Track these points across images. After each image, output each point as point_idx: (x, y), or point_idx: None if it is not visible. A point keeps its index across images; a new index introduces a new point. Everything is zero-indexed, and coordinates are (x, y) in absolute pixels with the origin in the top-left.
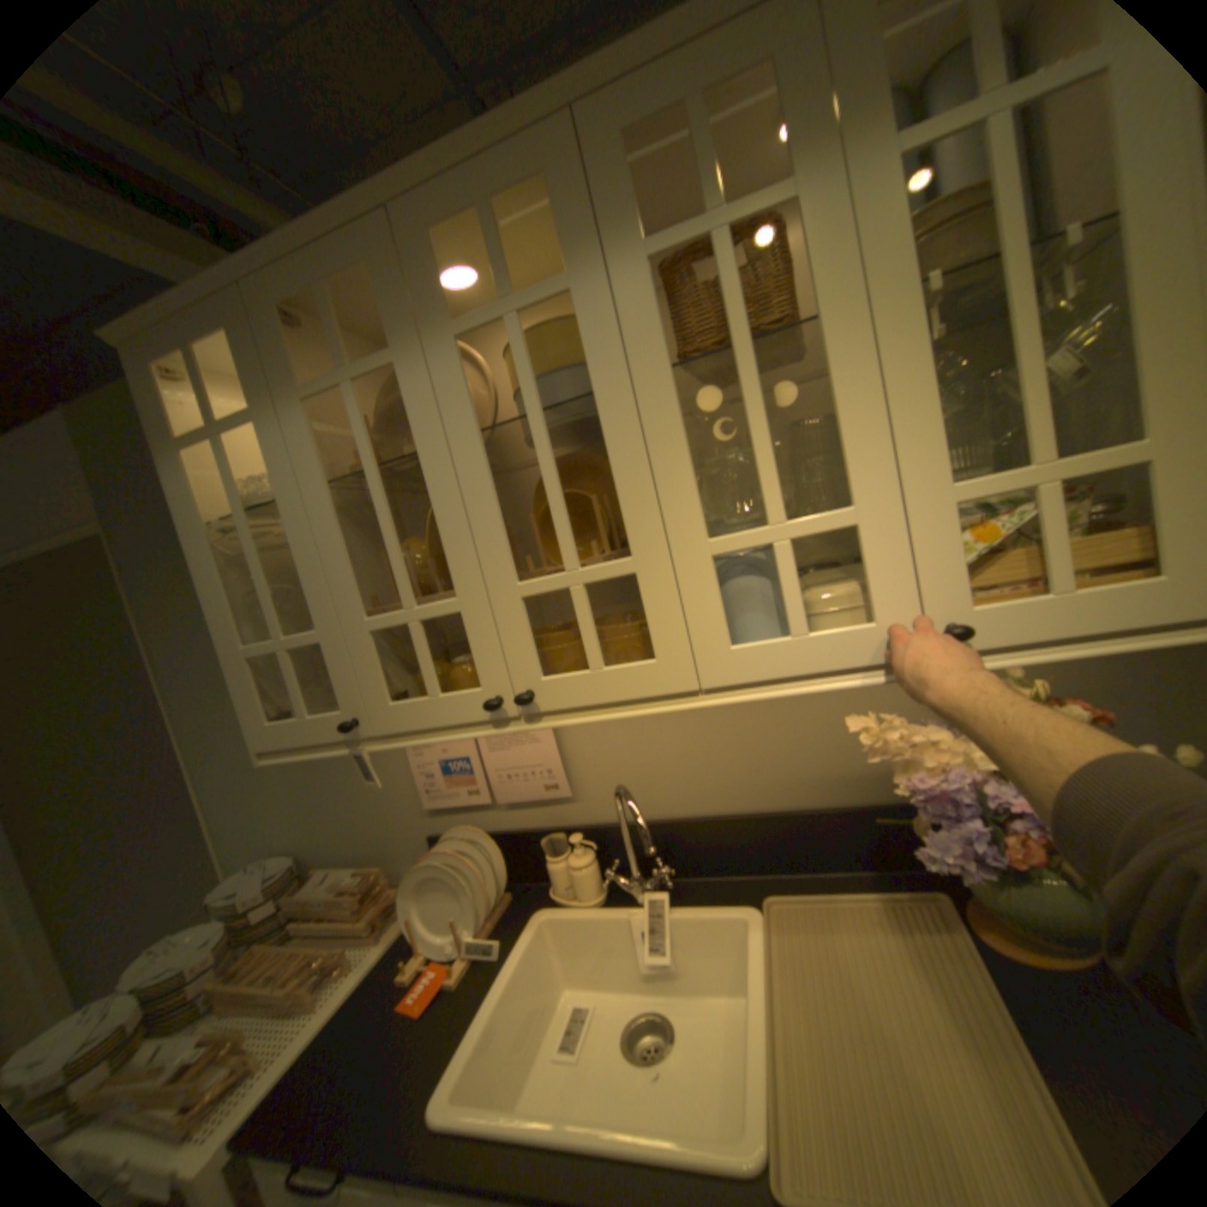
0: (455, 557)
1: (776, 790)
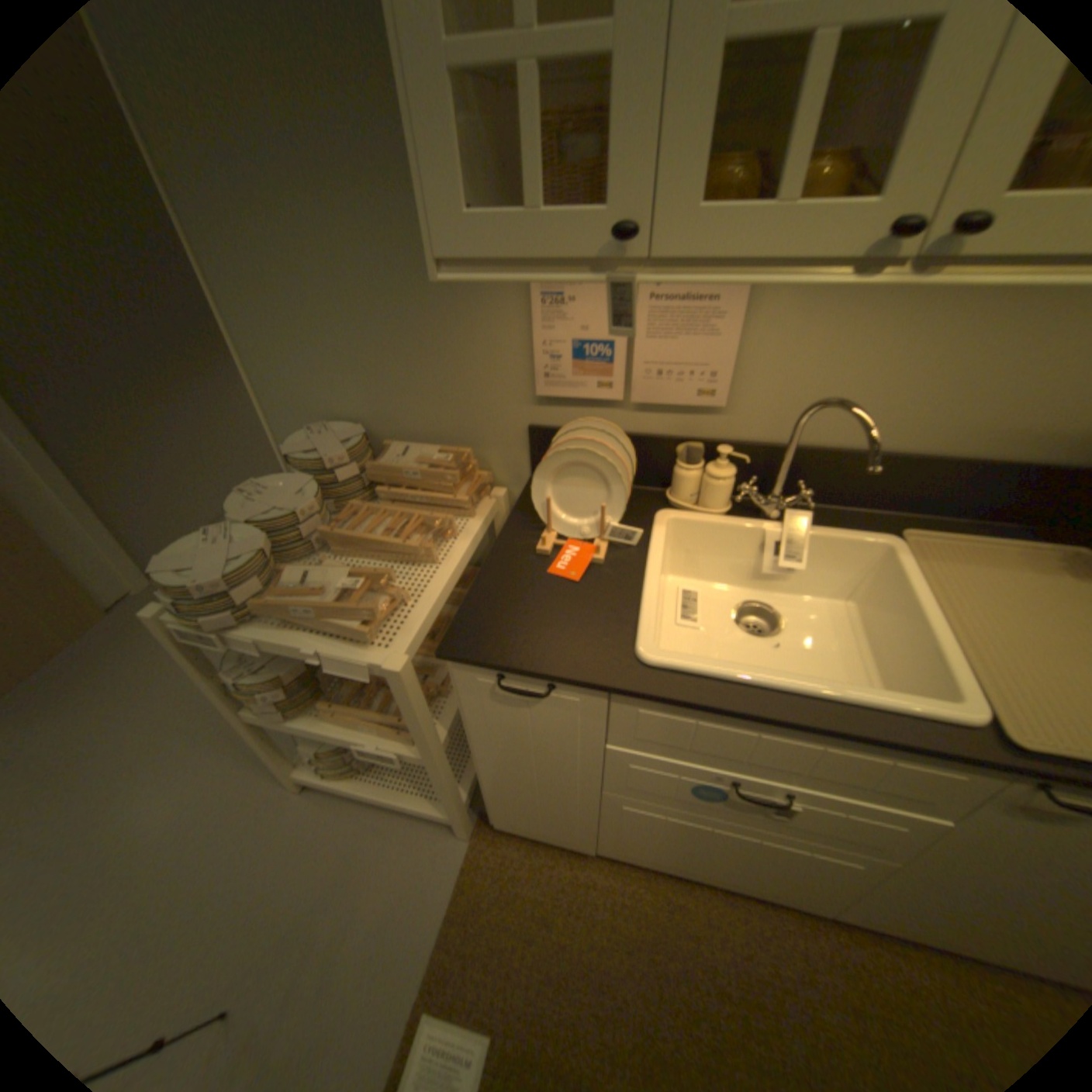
0: None
1: (966, 434)
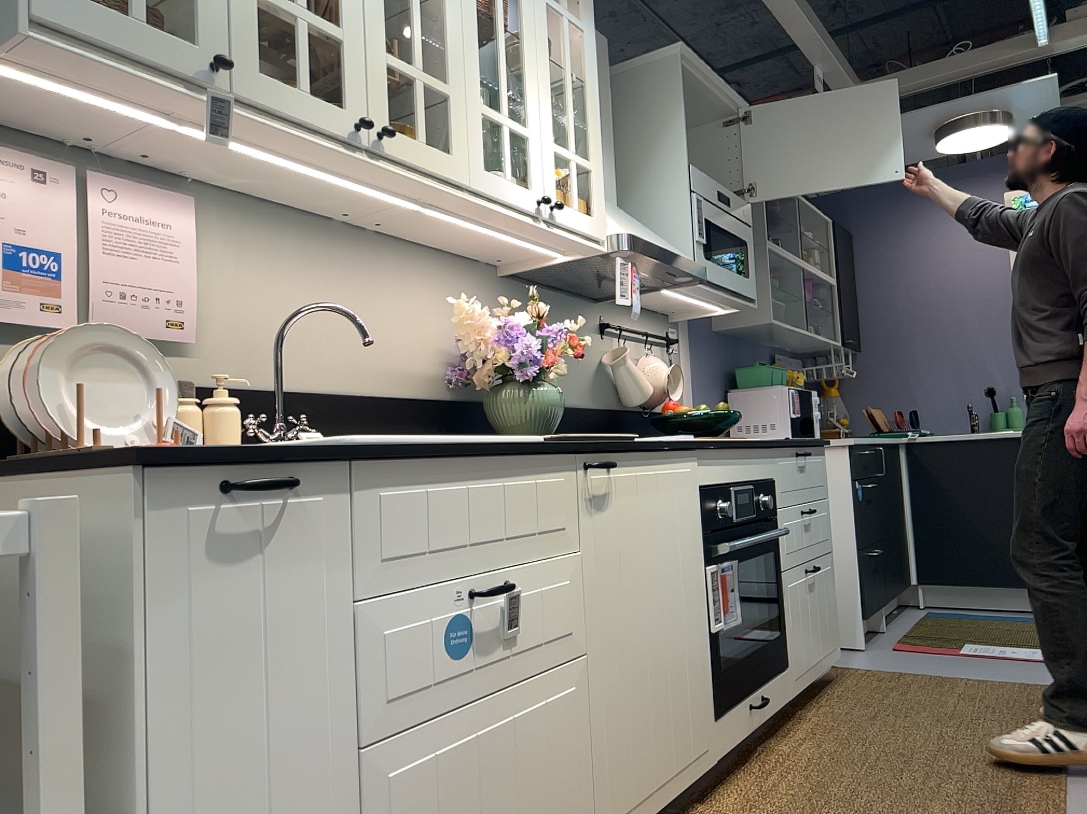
0: (348, 0)
1: (369, 375)
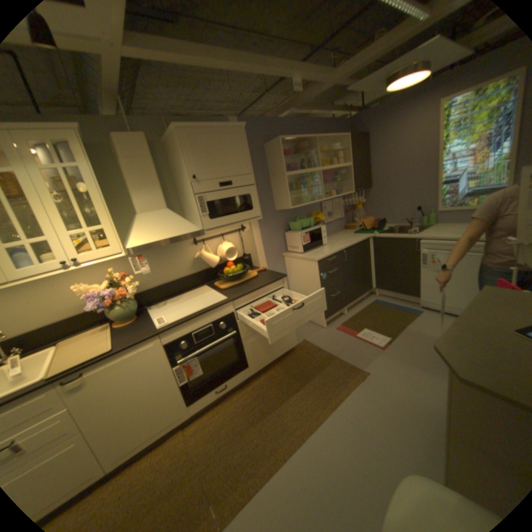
0: None
1: (59, 313)
